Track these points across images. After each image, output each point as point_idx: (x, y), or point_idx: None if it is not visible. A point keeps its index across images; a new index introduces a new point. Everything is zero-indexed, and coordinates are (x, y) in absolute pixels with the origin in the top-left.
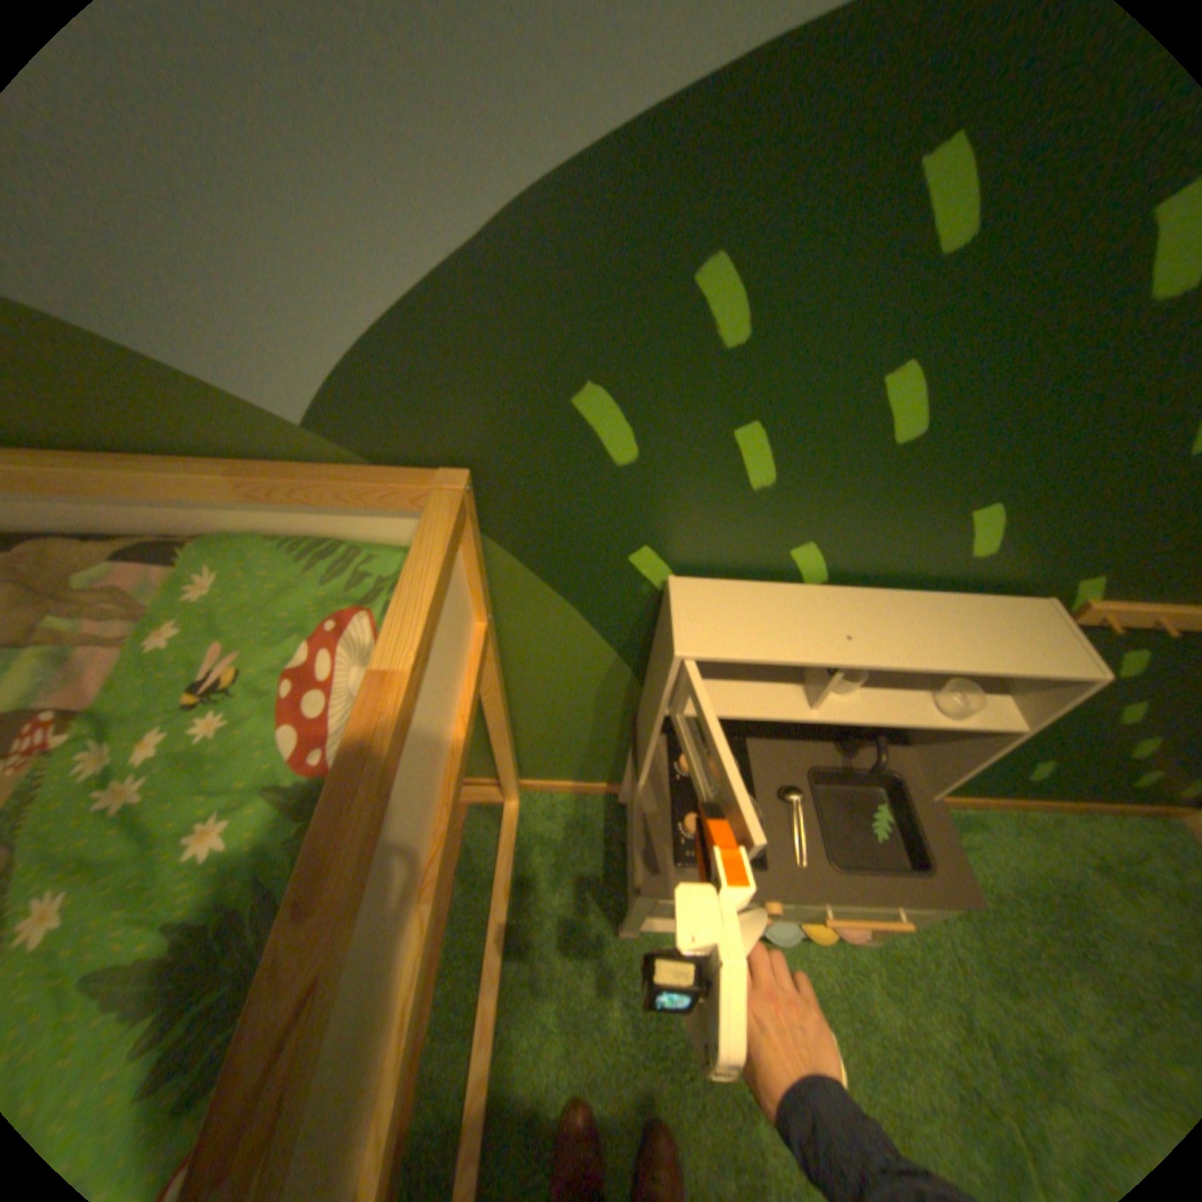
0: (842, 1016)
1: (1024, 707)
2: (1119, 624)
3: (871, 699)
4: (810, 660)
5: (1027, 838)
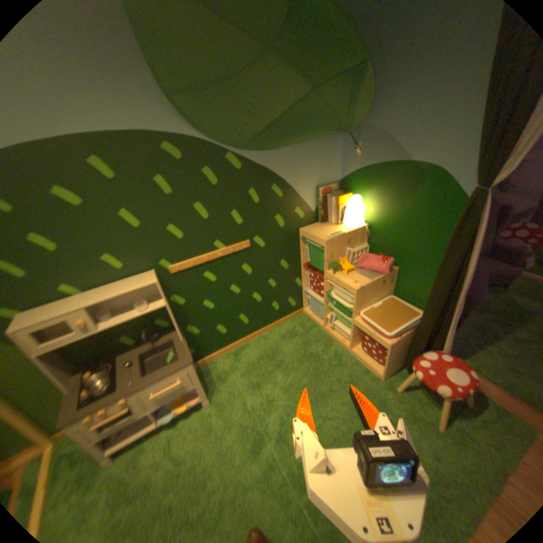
0: (200, 433)
1: (164, 299)
2: (182, 268)
3: (117, 318)
4: (62, 313)
5: (261, 341)
